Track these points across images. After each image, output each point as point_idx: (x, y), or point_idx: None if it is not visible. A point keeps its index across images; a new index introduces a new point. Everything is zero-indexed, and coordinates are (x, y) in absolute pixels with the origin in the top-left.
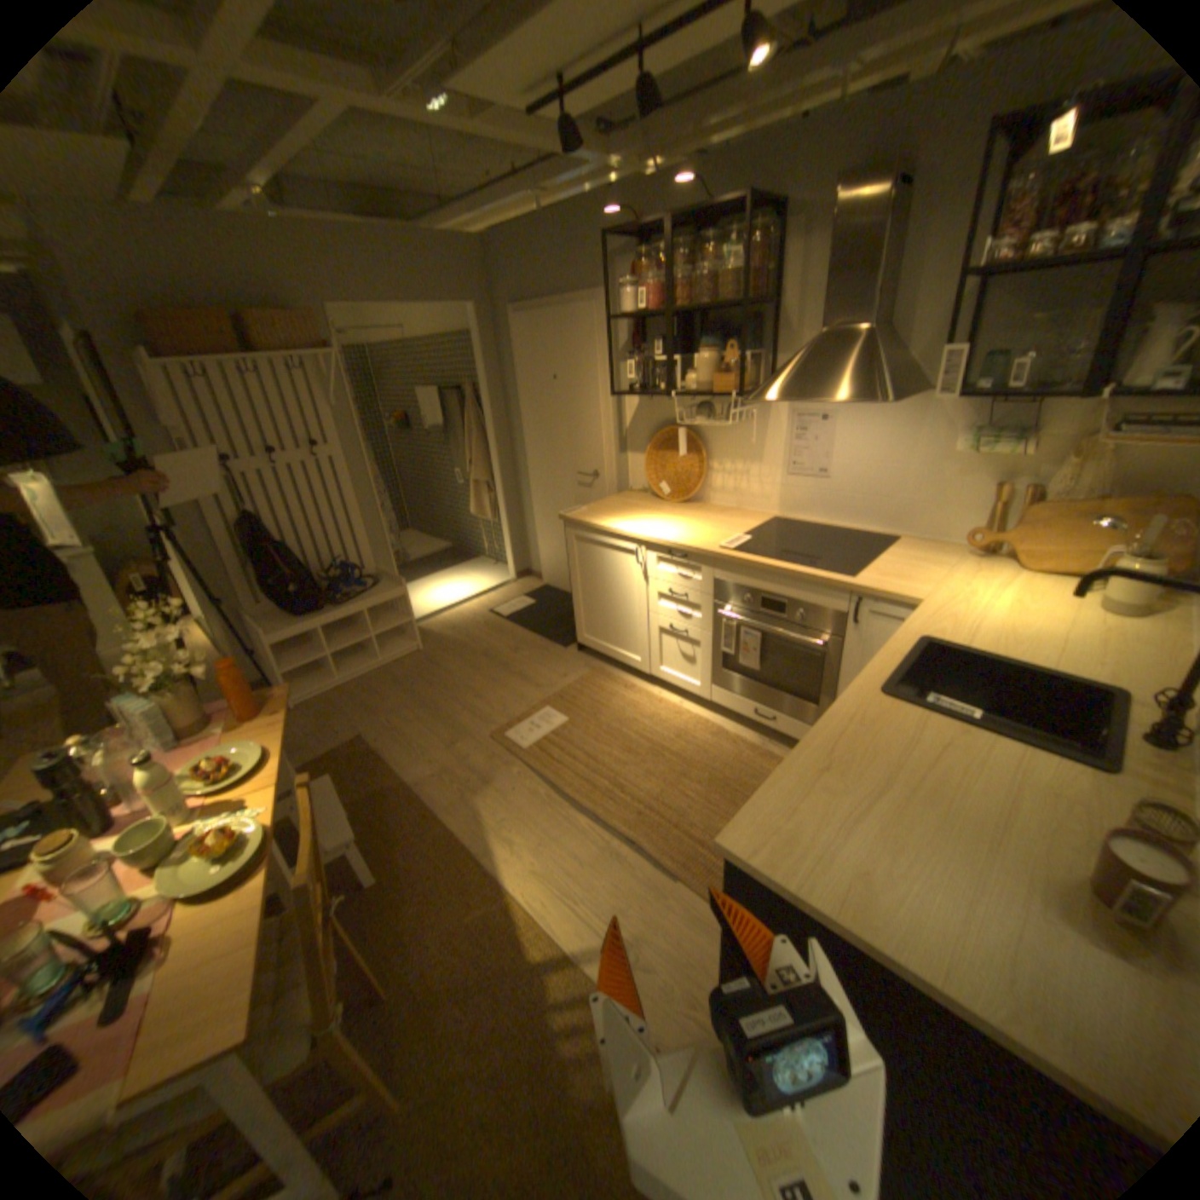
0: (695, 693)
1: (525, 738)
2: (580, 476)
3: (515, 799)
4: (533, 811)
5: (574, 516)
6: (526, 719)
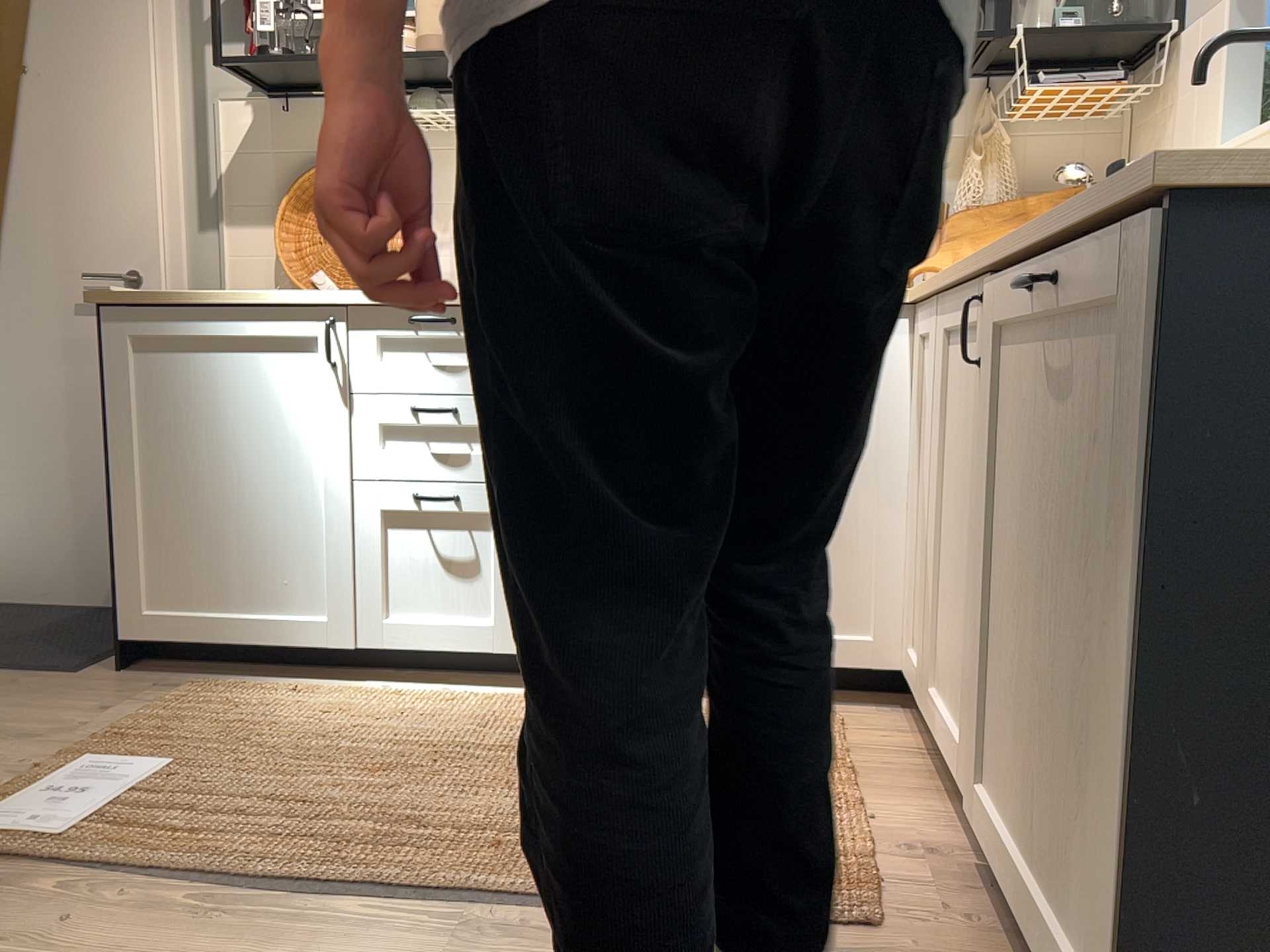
0: (485, 650)
1: (47, 823)
2: (94, 277)
3: (90, 947)
4: (174, 949)
5: (134, 292)
6: (26, 792)
